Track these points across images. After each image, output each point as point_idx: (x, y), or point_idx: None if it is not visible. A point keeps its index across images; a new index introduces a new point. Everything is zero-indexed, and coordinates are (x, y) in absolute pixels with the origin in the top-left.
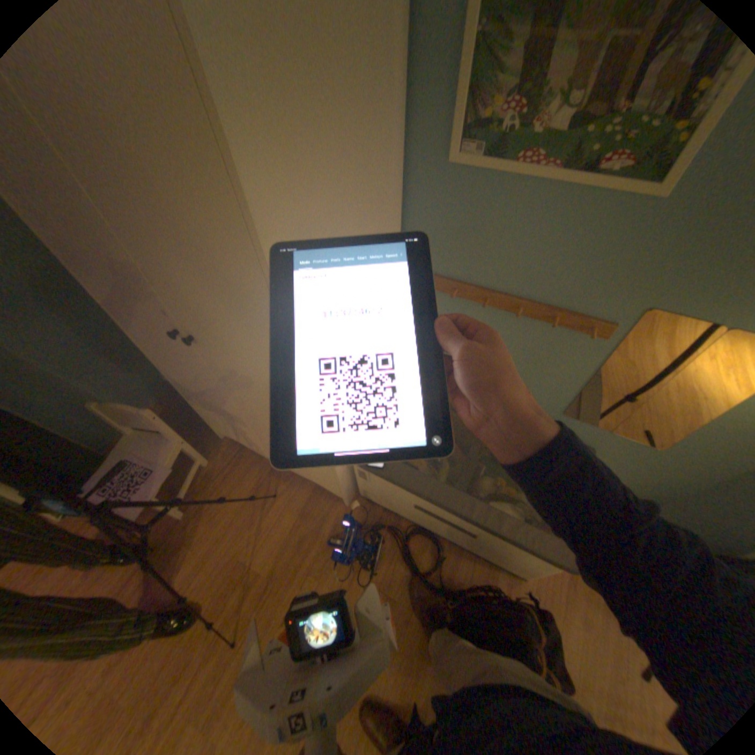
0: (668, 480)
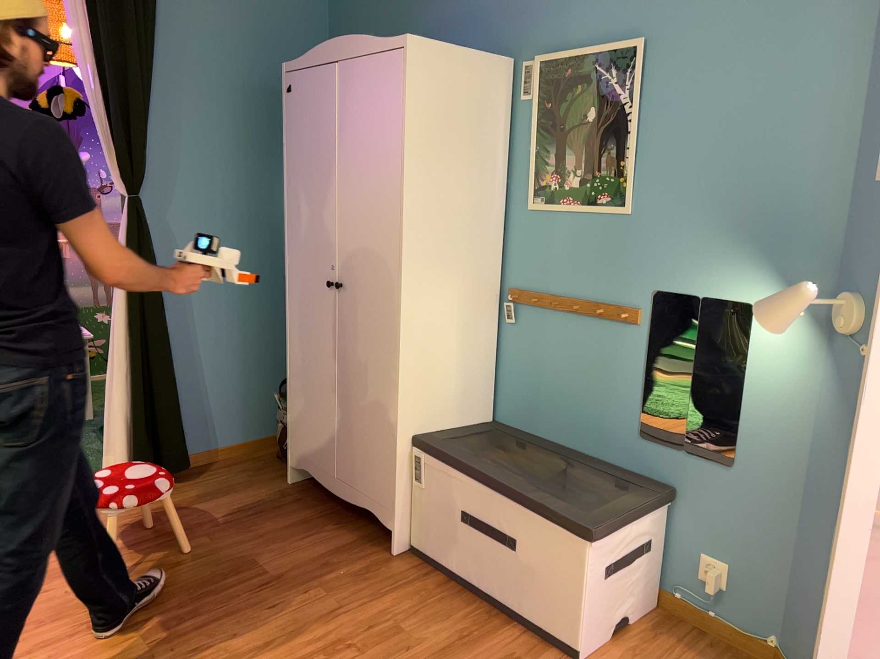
0: (759, 523)
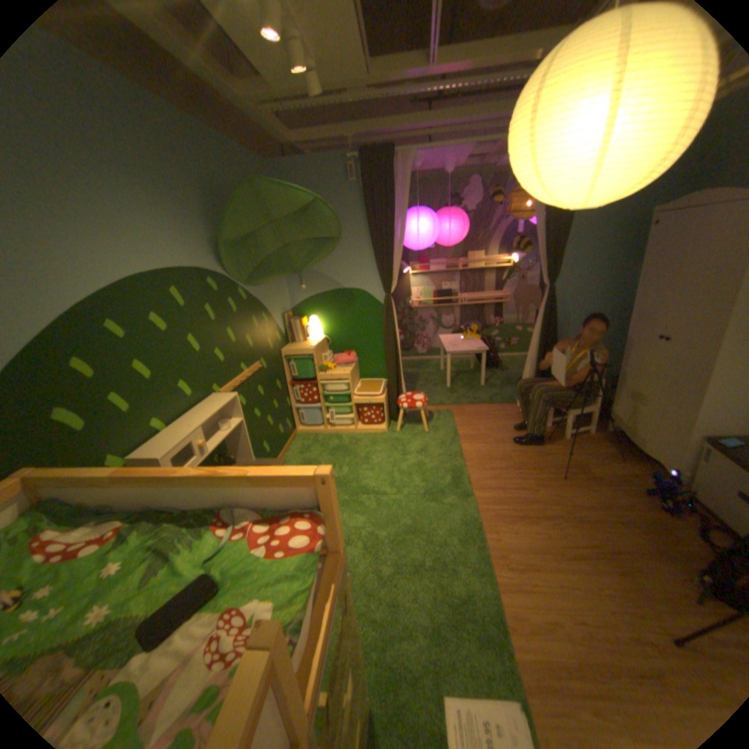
0: None
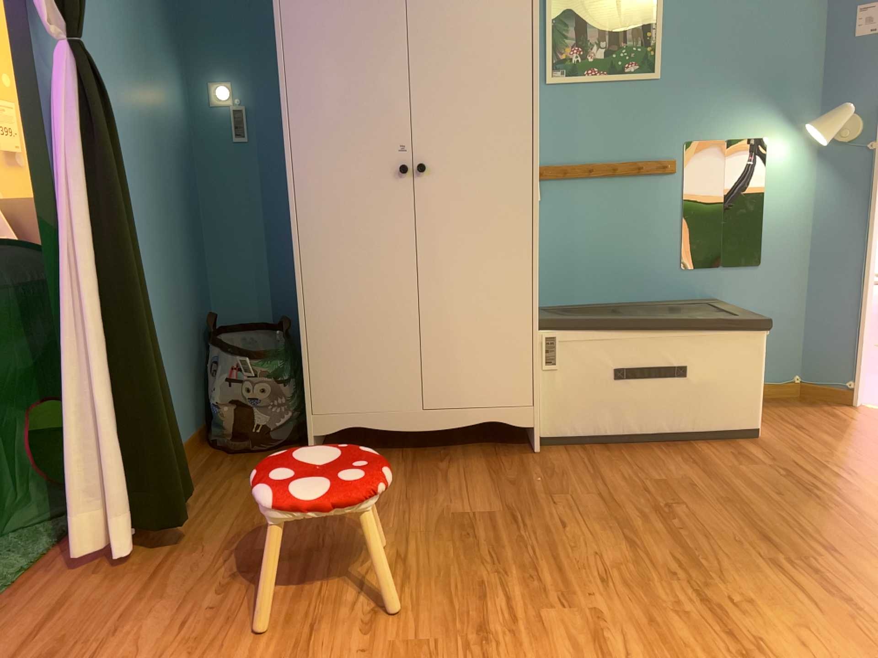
0: (782, 300)
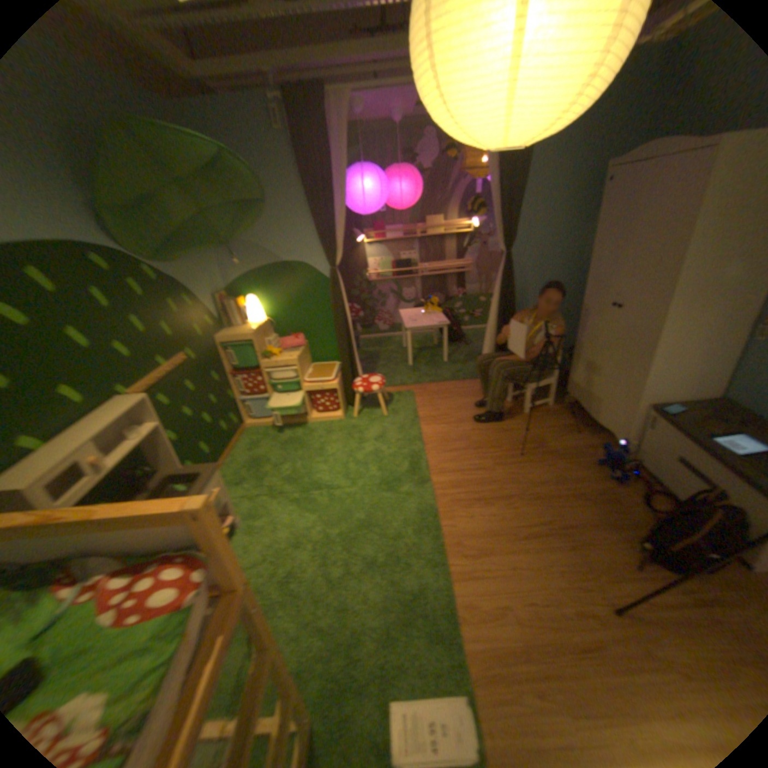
0: None
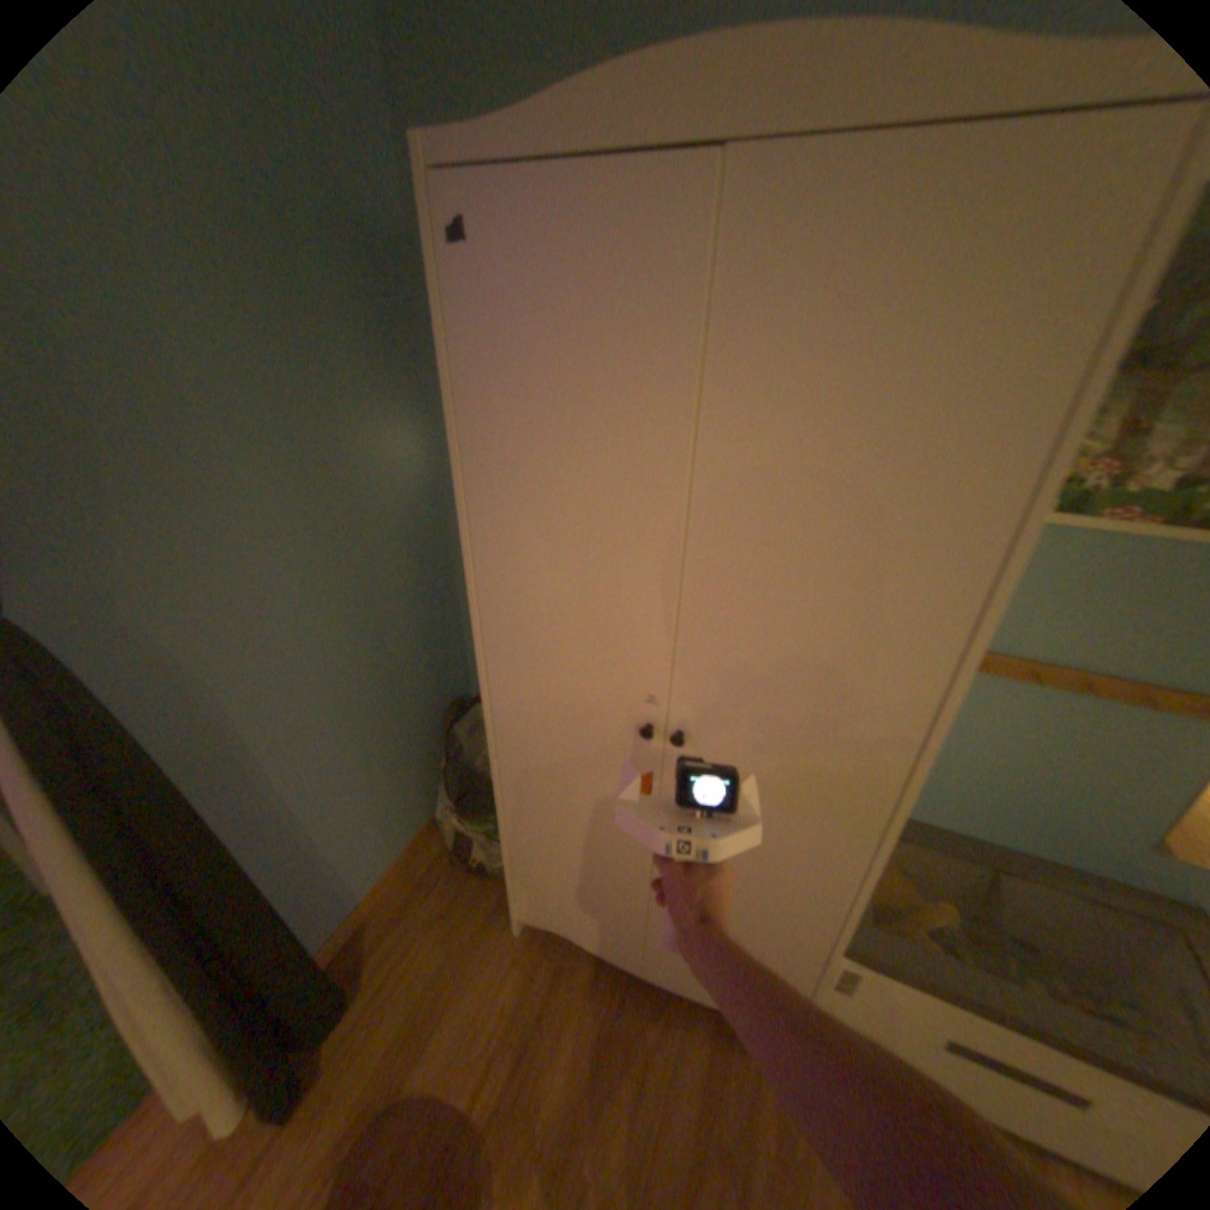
0: None
